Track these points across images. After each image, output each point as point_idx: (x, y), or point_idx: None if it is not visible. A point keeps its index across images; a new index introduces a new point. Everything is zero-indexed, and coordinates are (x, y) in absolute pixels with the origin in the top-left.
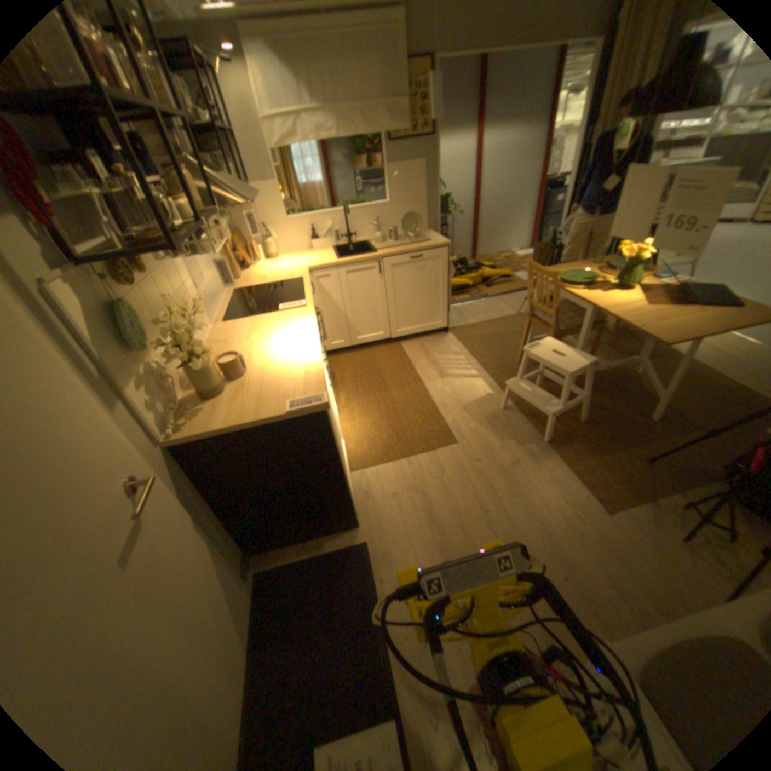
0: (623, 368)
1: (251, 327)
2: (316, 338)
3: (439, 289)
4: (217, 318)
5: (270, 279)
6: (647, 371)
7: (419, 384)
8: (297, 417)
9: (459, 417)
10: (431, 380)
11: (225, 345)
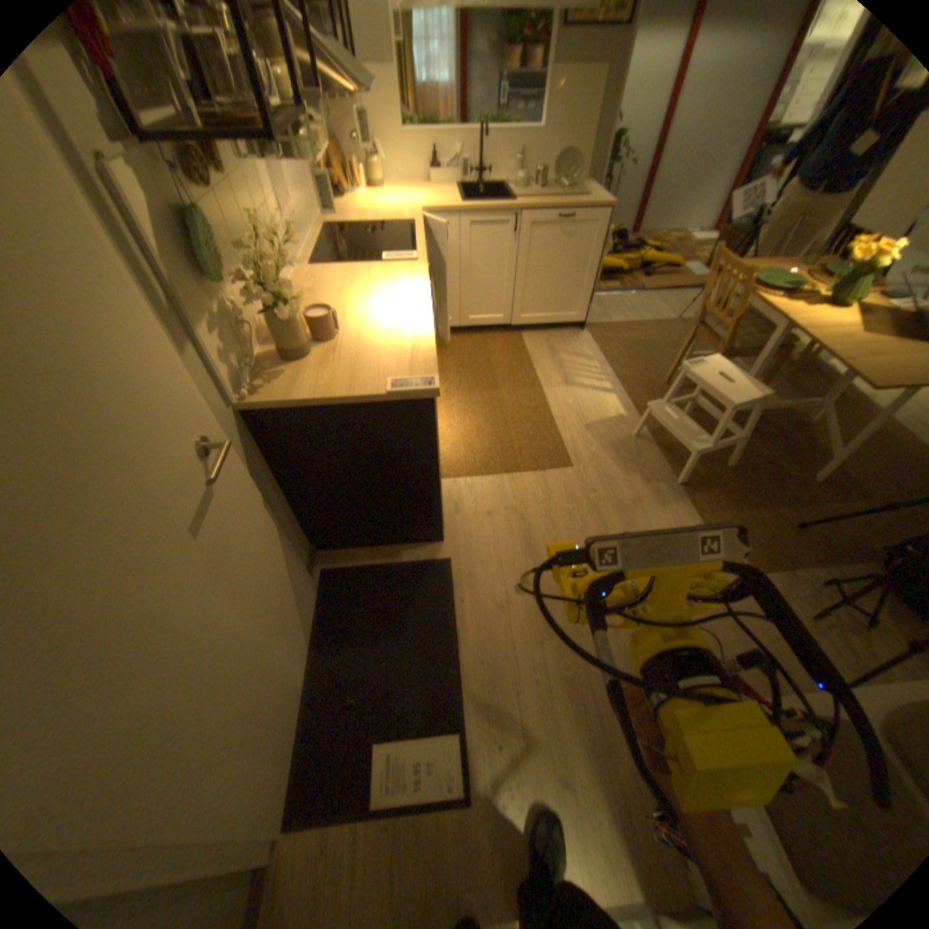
0: (795, 411)
1: (344, 277)
2: (428, 305)
3: (584, 268)
4: (301, 258)
5: (370, 216)
6: (826, 419)
7: (537, 389)
8: (398, 400)
9: (579, 437)
10: (552, 386)
11: (311, 295)
